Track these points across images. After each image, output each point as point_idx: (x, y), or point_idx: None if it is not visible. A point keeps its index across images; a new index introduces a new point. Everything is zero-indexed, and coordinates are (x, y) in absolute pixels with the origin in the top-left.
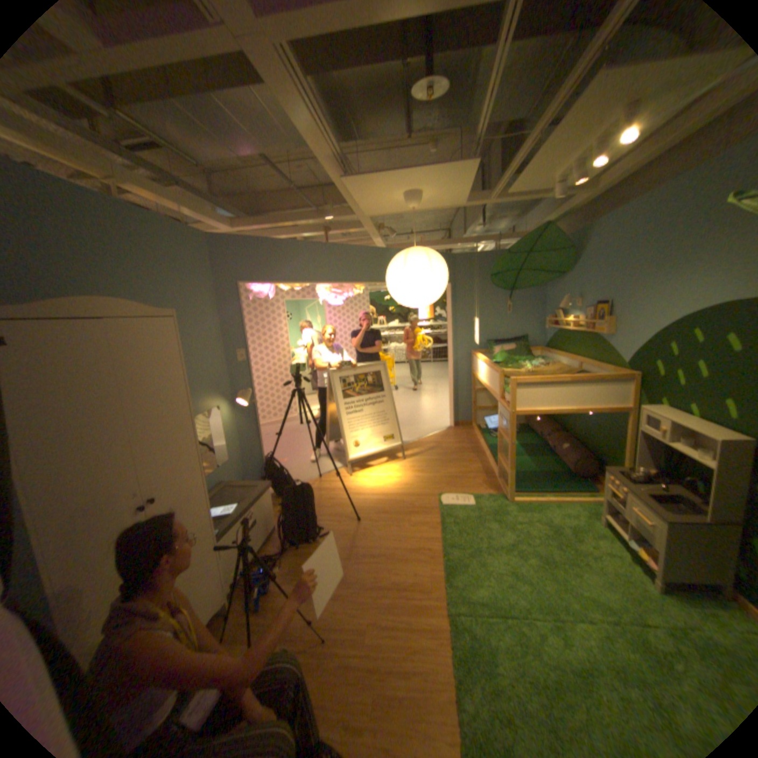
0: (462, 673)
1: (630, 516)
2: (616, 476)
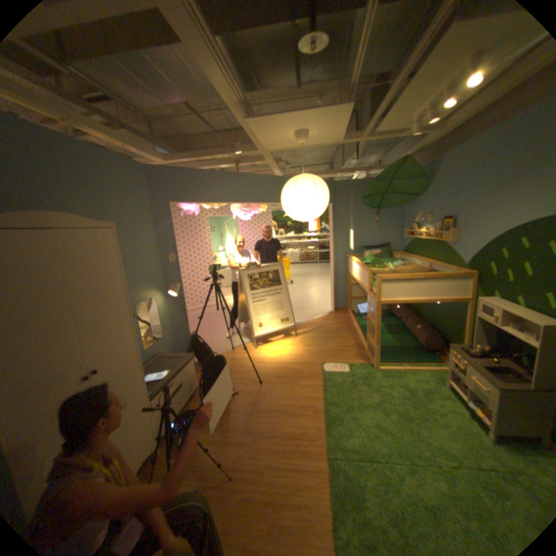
0: (338, 506)
1: (469, 383)
2: (459, 351)
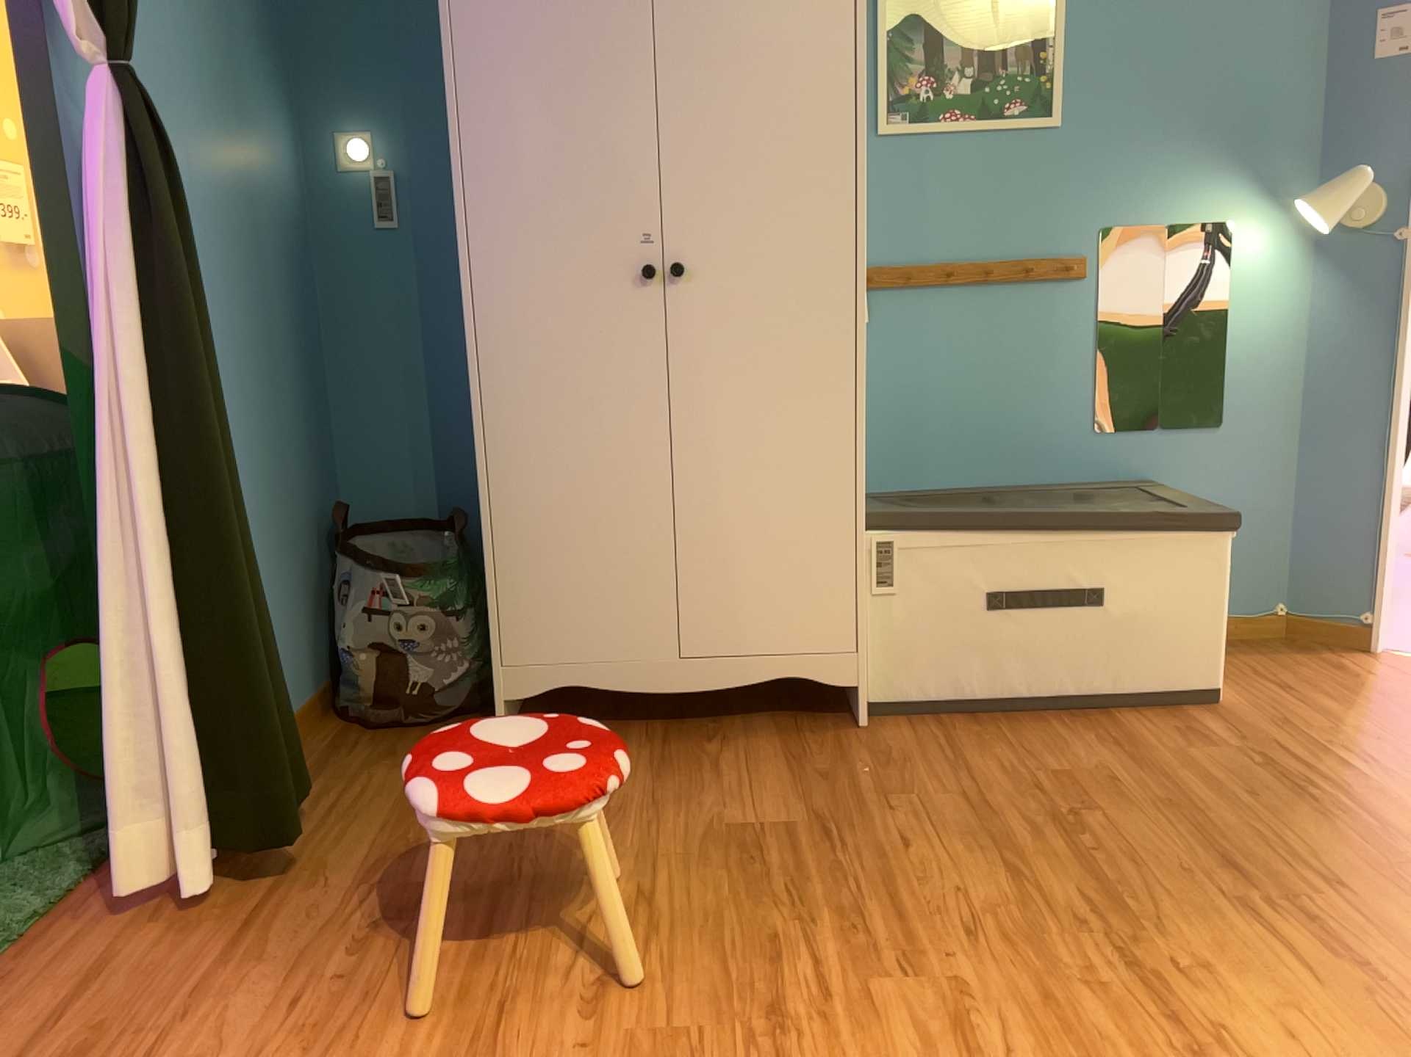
0: None
1: None
2: None
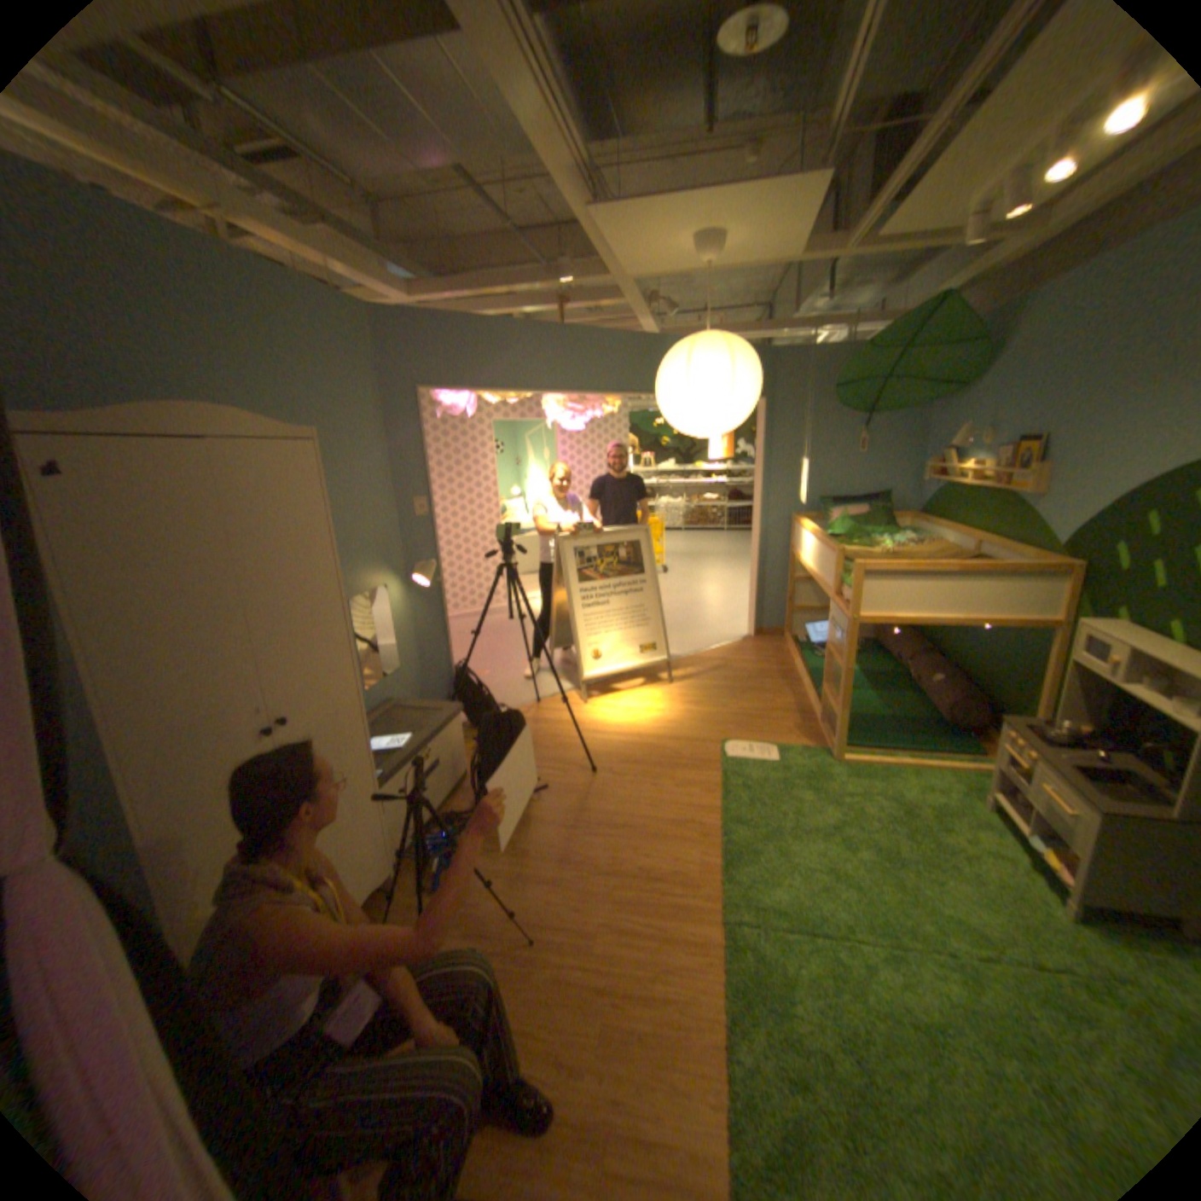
0: (739, 1008)
1: (1037, 798)
2: (1022, 733)
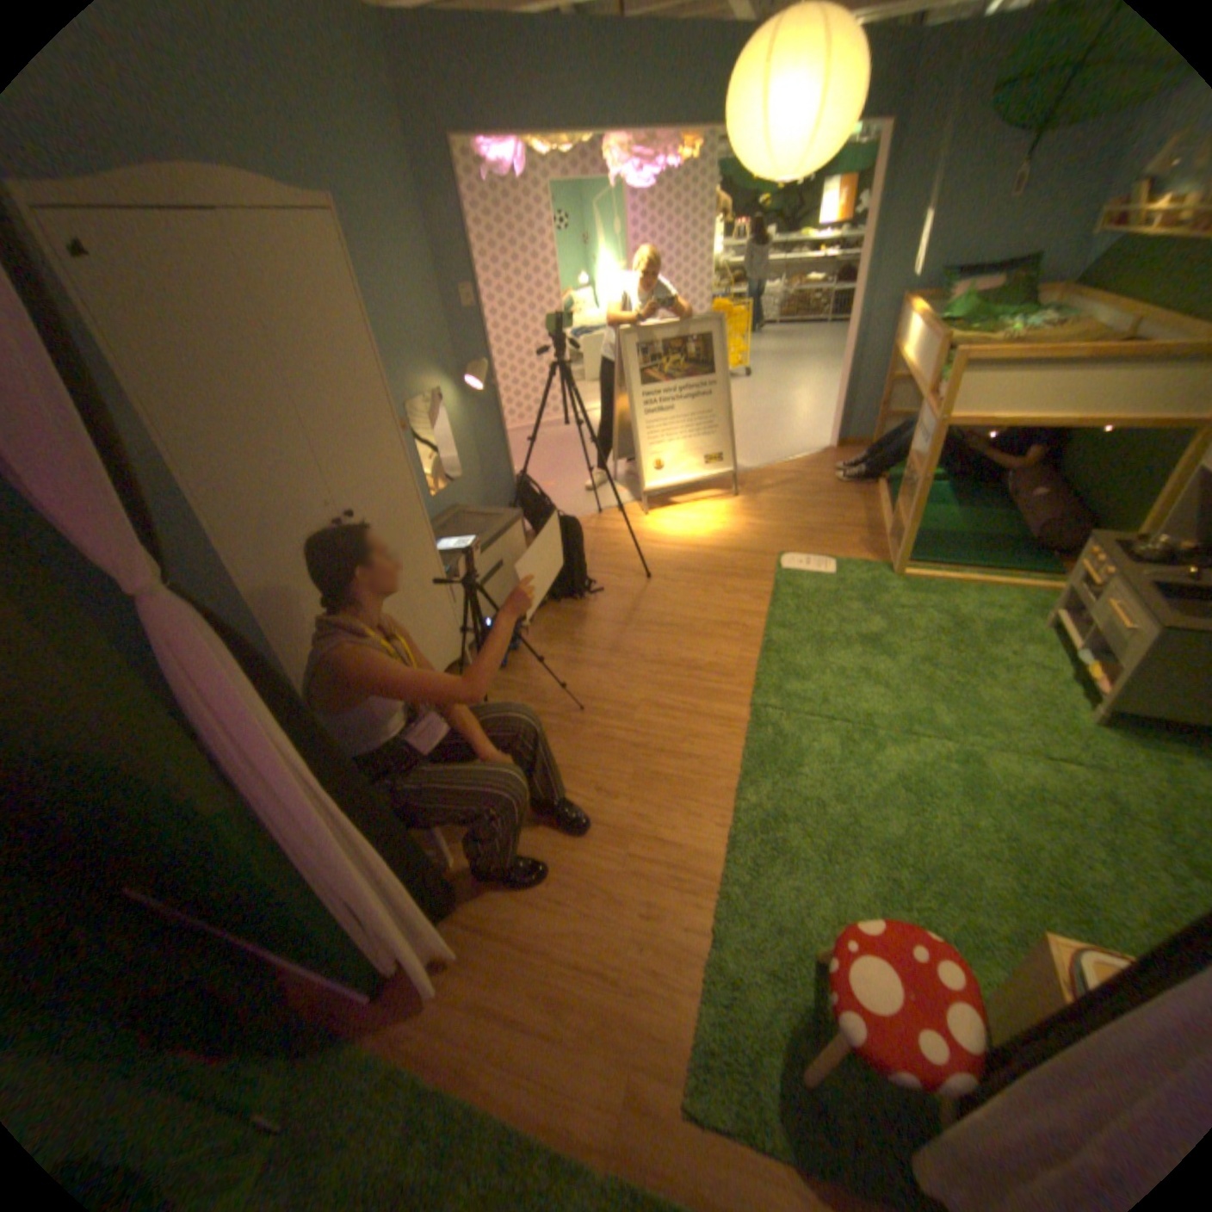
0: (752, 765)
1: (1100, 614)
2: (1106, 548)
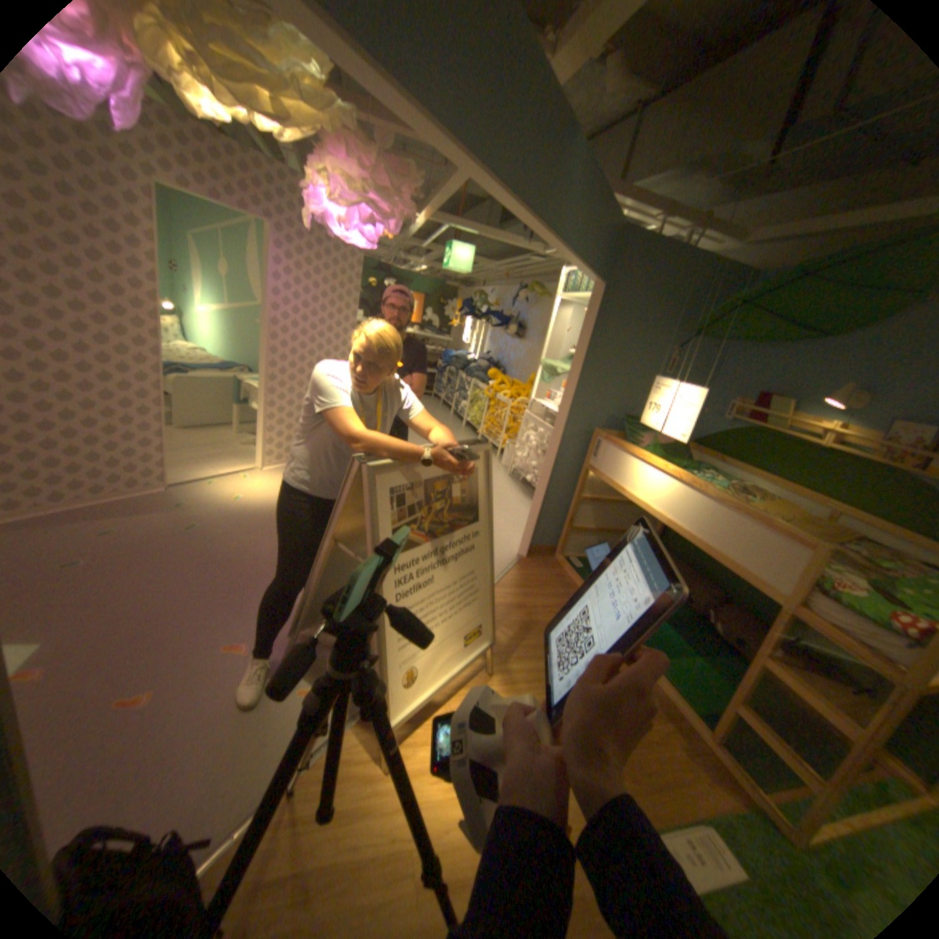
0: None
1: None
2: None
